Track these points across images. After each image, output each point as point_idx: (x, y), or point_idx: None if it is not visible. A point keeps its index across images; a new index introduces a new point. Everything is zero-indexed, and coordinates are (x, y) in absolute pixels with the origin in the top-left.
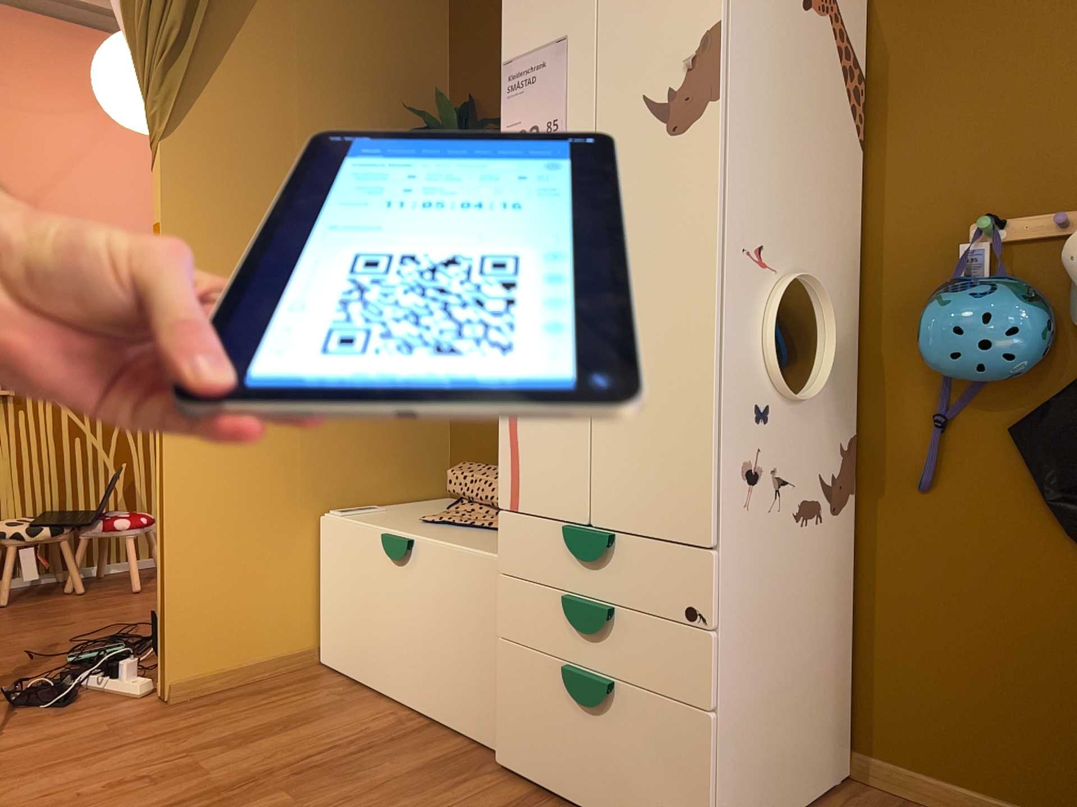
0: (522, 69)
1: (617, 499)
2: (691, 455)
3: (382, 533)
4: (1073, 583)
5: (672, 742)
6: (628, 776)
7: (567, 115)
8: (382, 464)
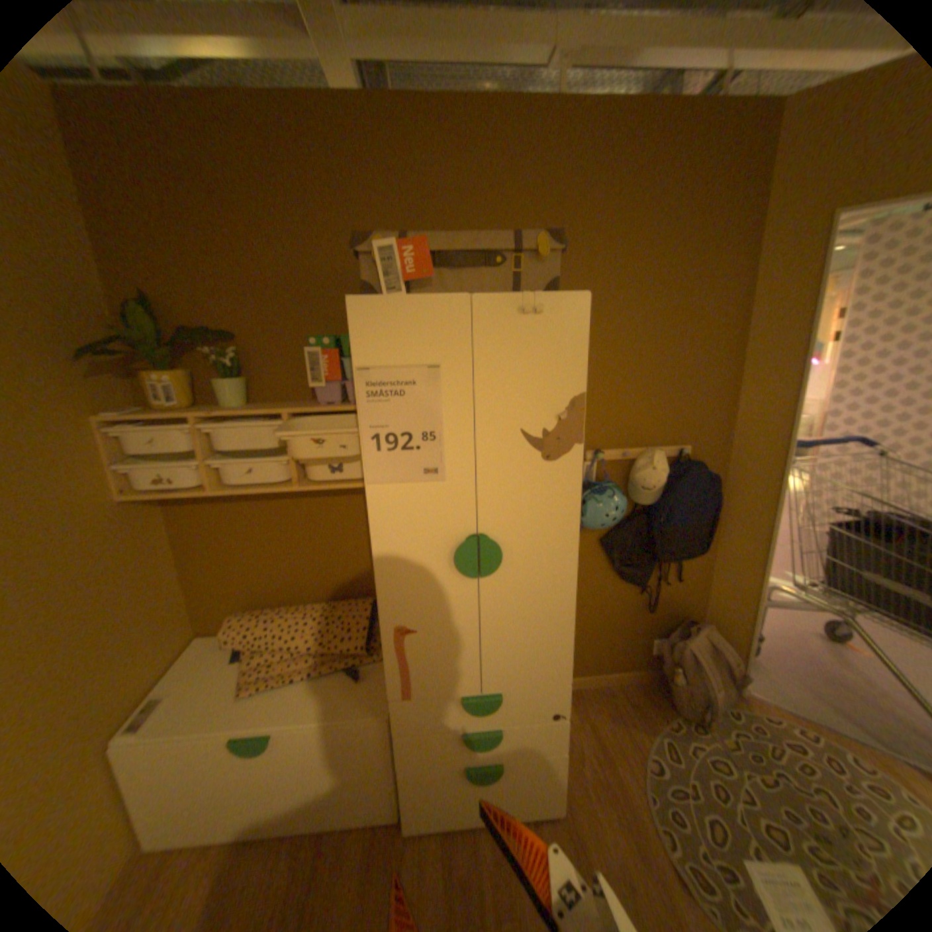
0: (386, 380)
1: (503, 676)
2: (558, 645)
3: (220, 740)
4: (617, 594)
5: (542, 777)
6: (513, 801)
7: (445, 431)
8: (140, 657)
